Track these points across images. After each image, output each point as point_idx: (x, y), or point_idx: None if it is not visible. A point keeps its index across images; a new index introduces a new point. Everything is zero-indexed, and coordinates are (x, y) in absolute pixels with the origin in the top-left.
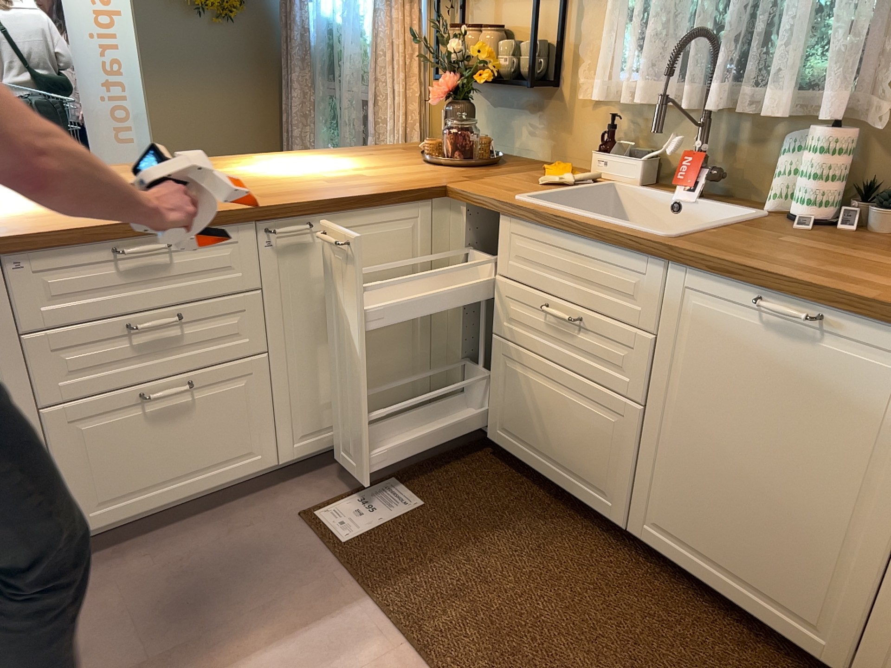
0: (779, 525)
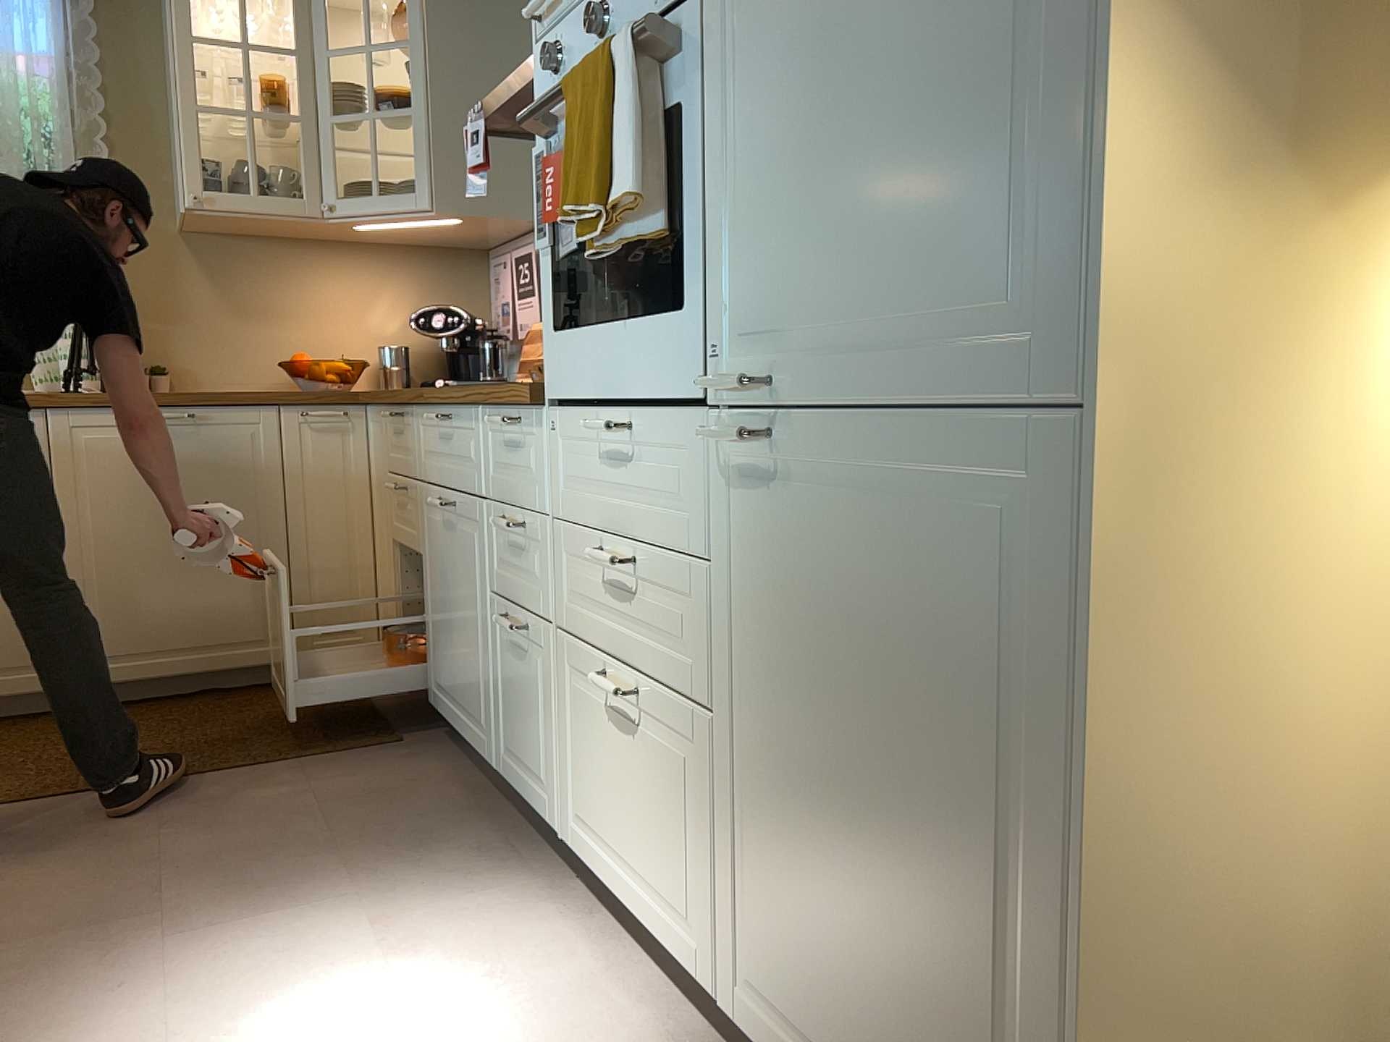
0: (213, 580)
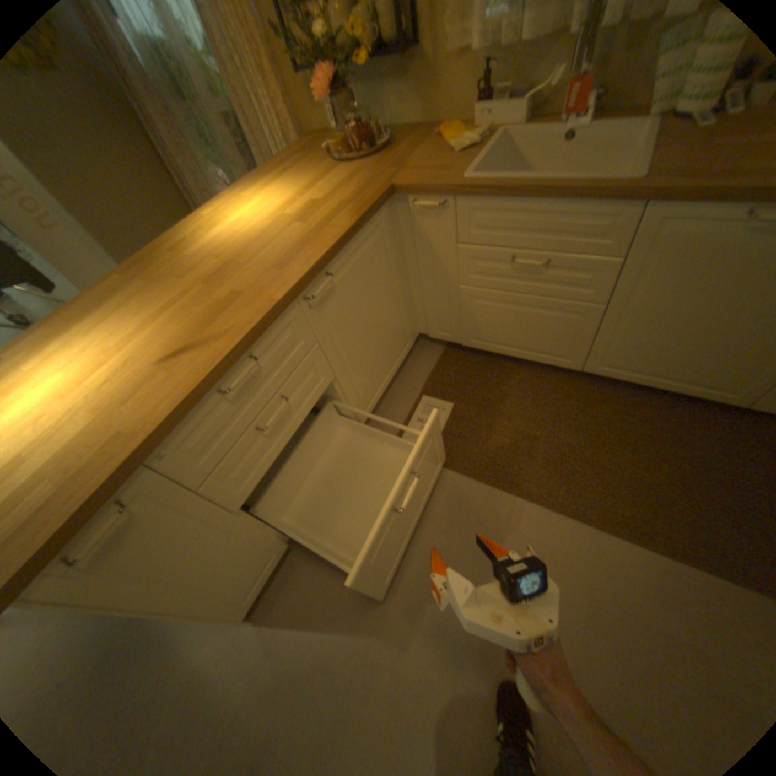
0: (719, 350)
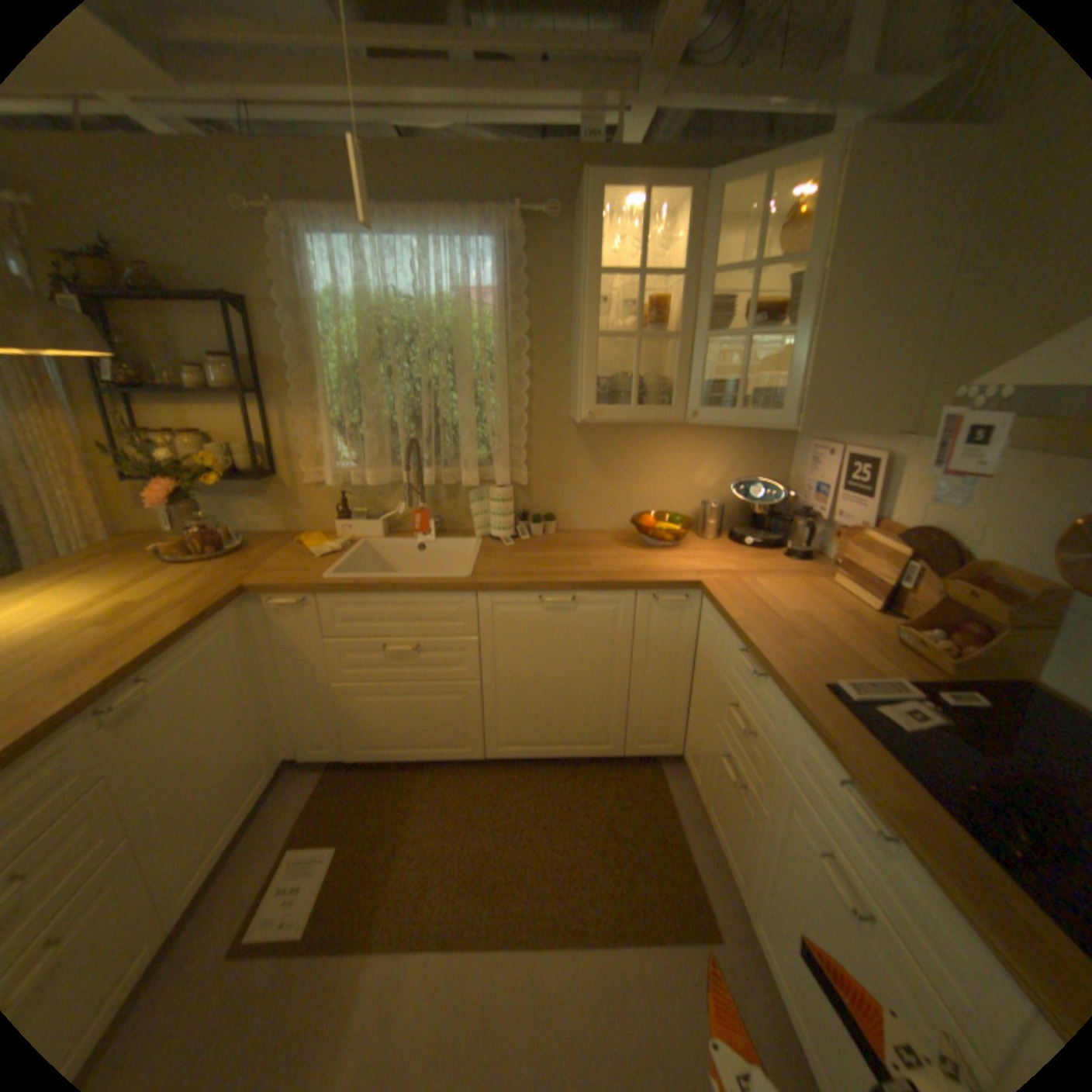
0: (576, 705)
